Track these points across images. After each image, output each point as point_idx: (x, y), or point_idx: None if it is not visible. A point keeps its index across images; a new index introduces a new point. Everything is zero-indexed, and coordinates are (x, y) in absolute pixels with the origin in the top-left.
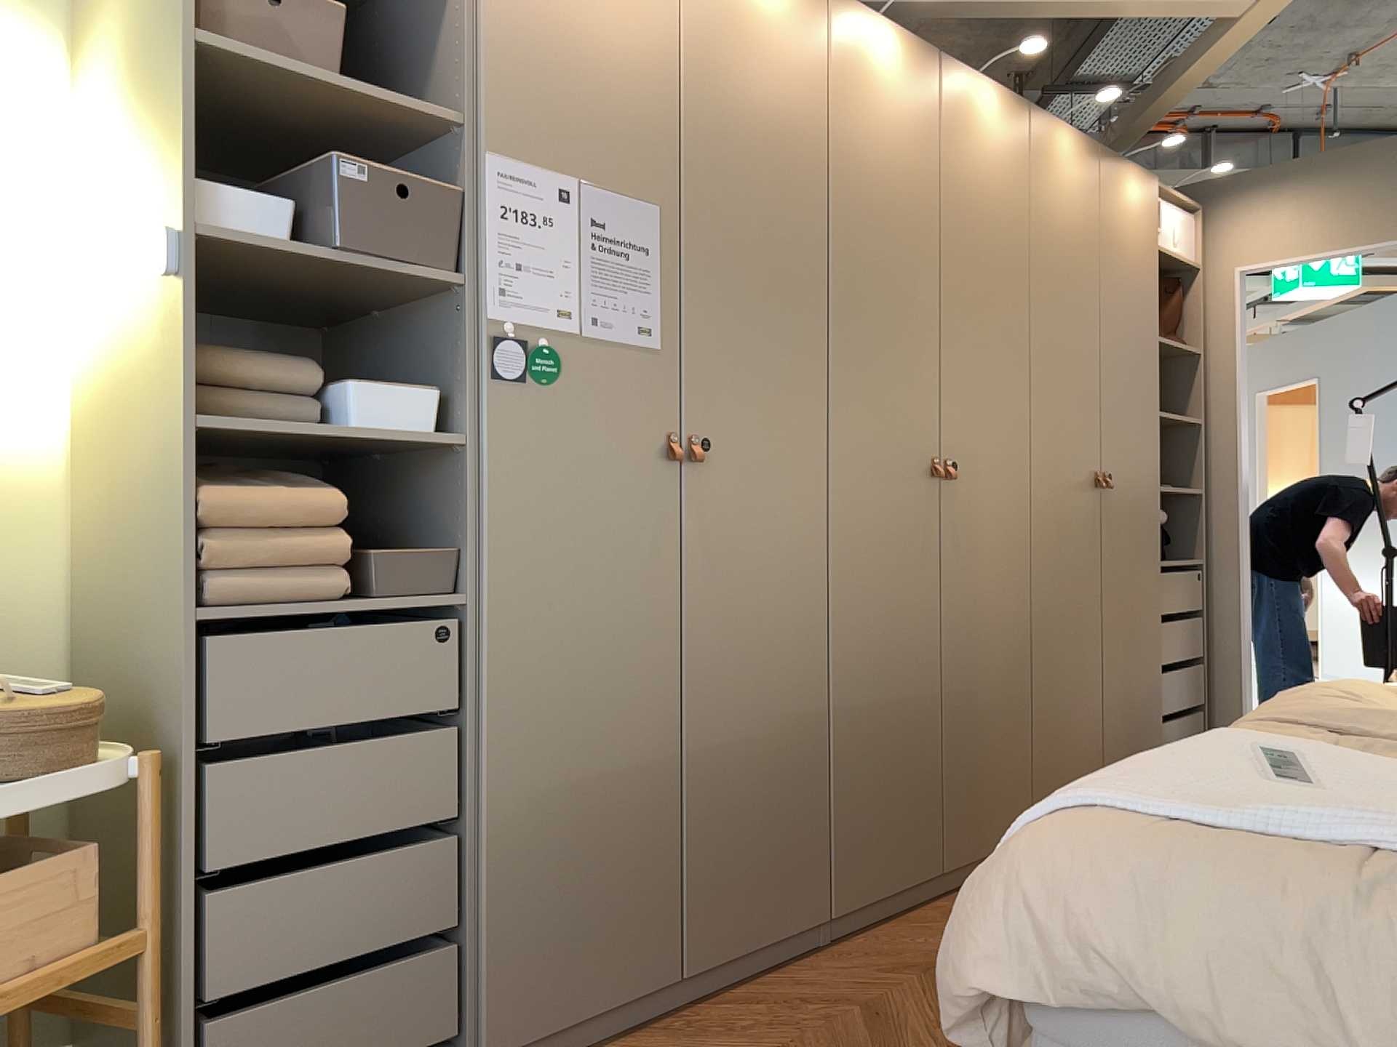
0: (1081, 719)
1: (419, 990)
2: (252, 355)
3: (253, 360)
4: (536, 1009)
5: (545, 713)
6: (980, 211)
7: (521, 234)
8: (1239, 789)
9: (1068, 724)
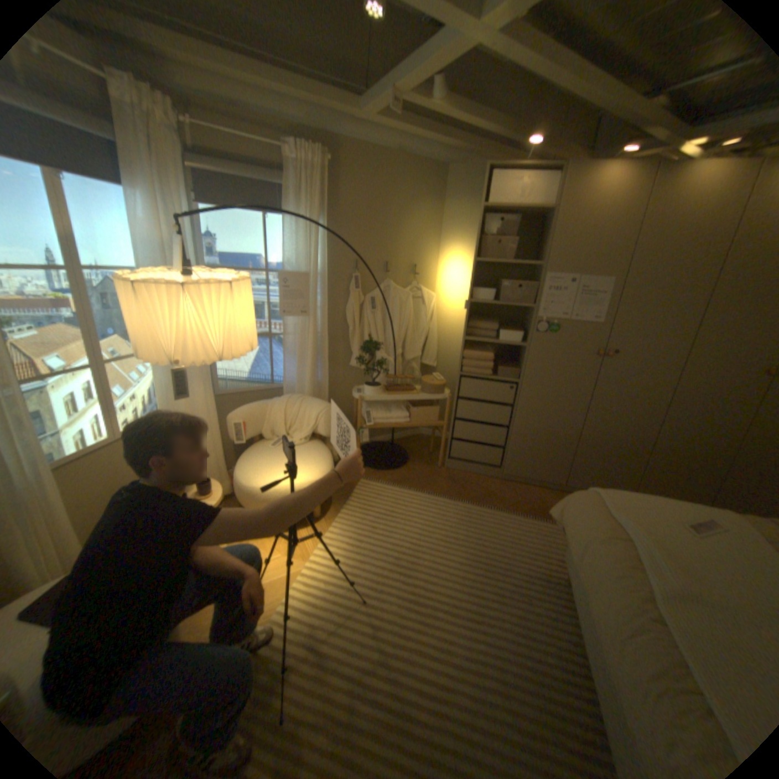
0: None
1: (496, 455)
2: (487, 322)
3: (486, 323)
4: (522, 471)
5: (539, 412)
6: None
7: (559, 293)
8: (667, 520)
9: None
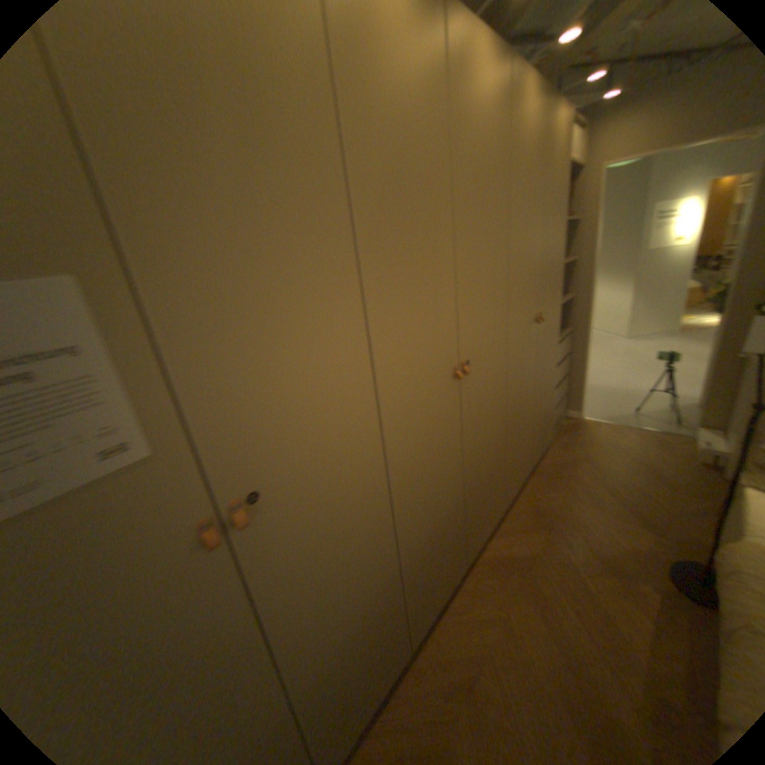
0: (530, 439)
1: None
2: None
3: None
4: None
5: None
6: (486, 158)
7: None
8: None
9: (525, 446)
